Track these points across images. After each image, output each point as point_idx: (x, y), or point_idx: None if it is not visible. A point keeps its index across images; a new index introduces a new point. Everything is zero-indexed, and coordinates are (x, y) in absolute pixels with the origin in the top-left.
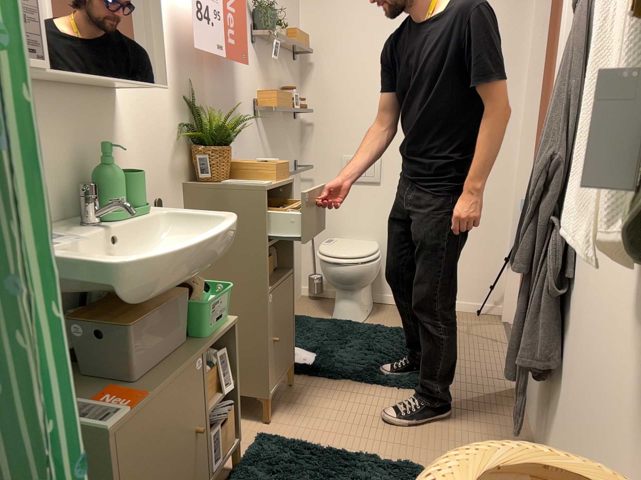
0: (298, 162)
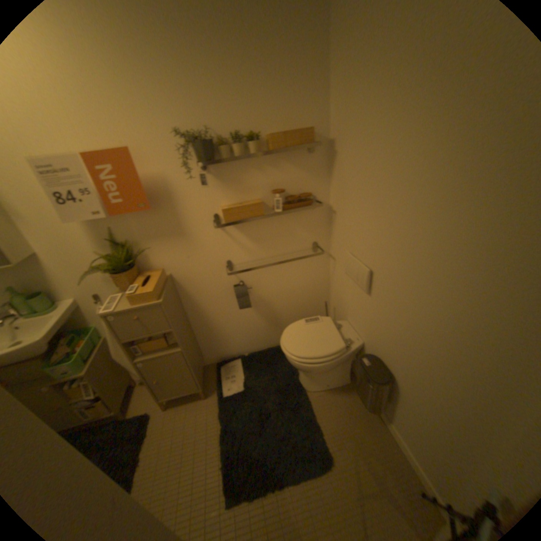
0: (319, 240)
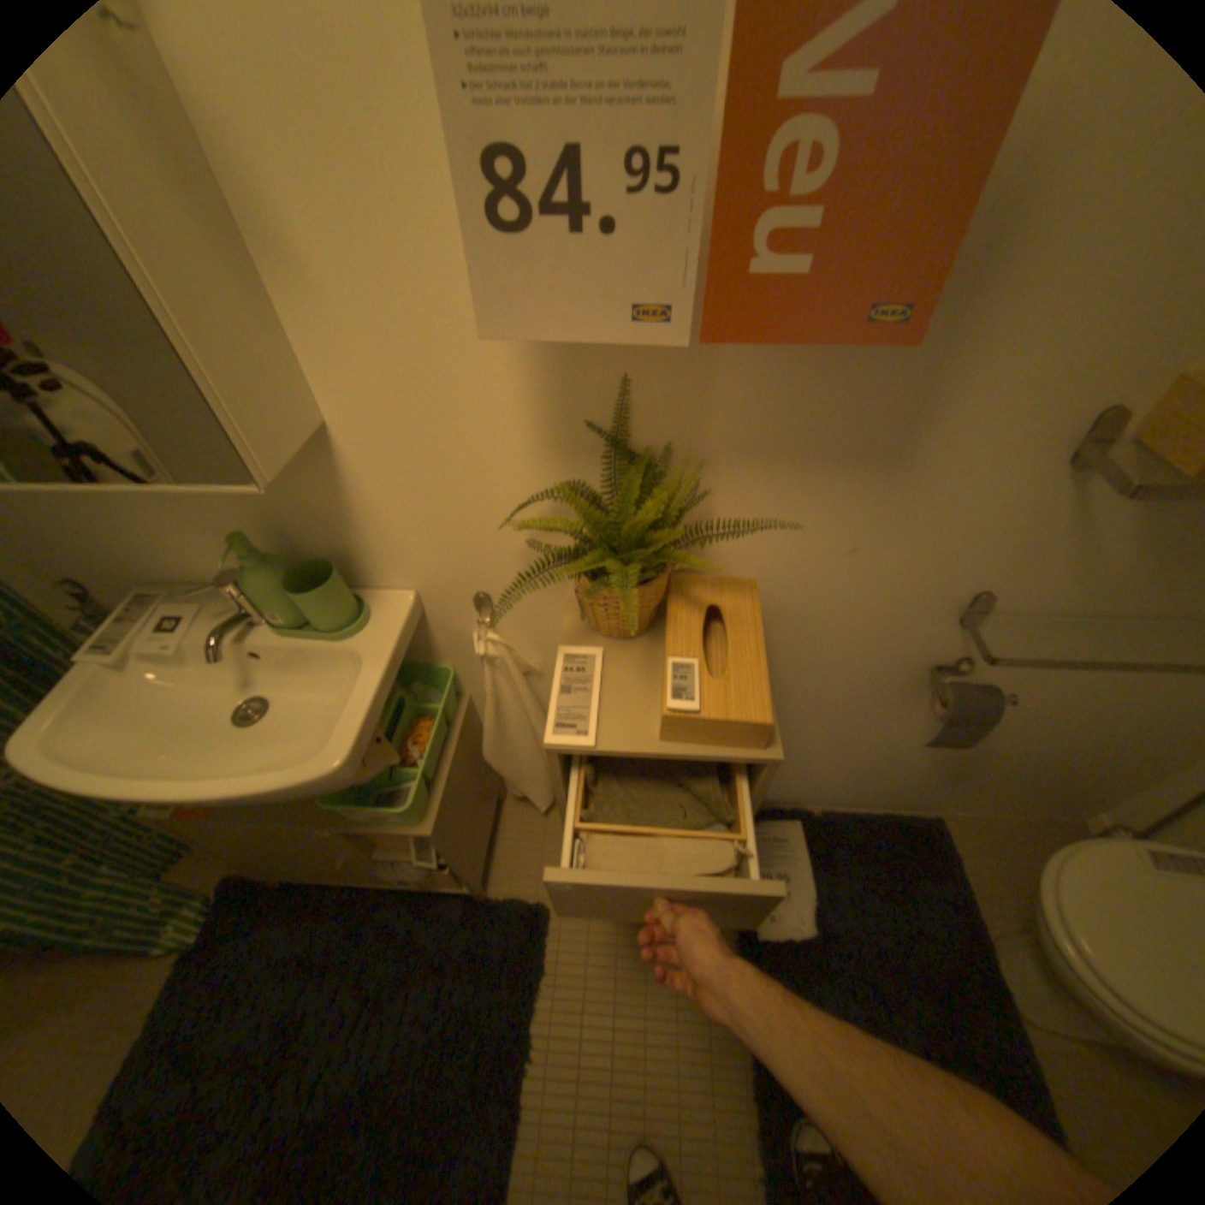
0: None
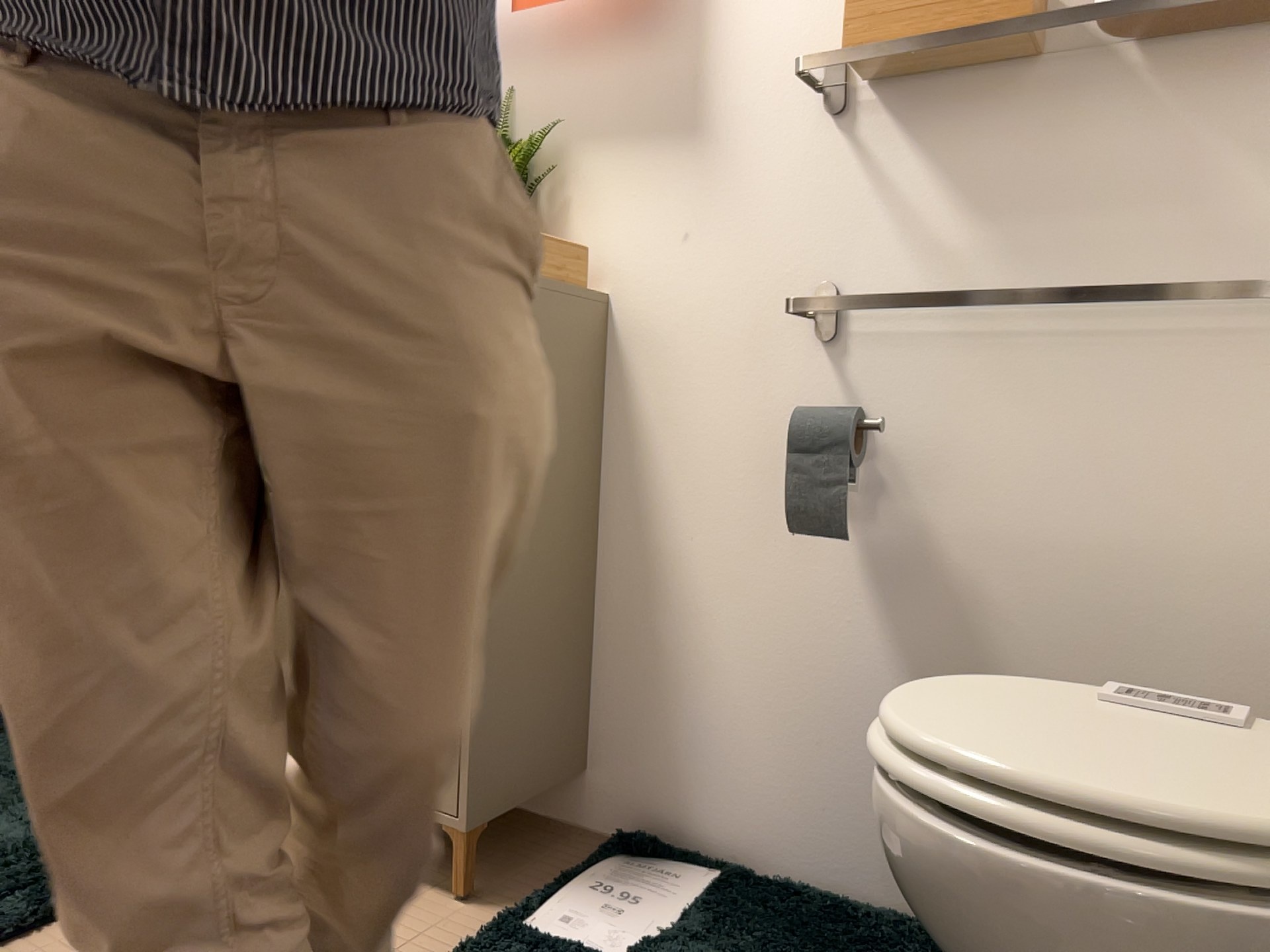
0: None
